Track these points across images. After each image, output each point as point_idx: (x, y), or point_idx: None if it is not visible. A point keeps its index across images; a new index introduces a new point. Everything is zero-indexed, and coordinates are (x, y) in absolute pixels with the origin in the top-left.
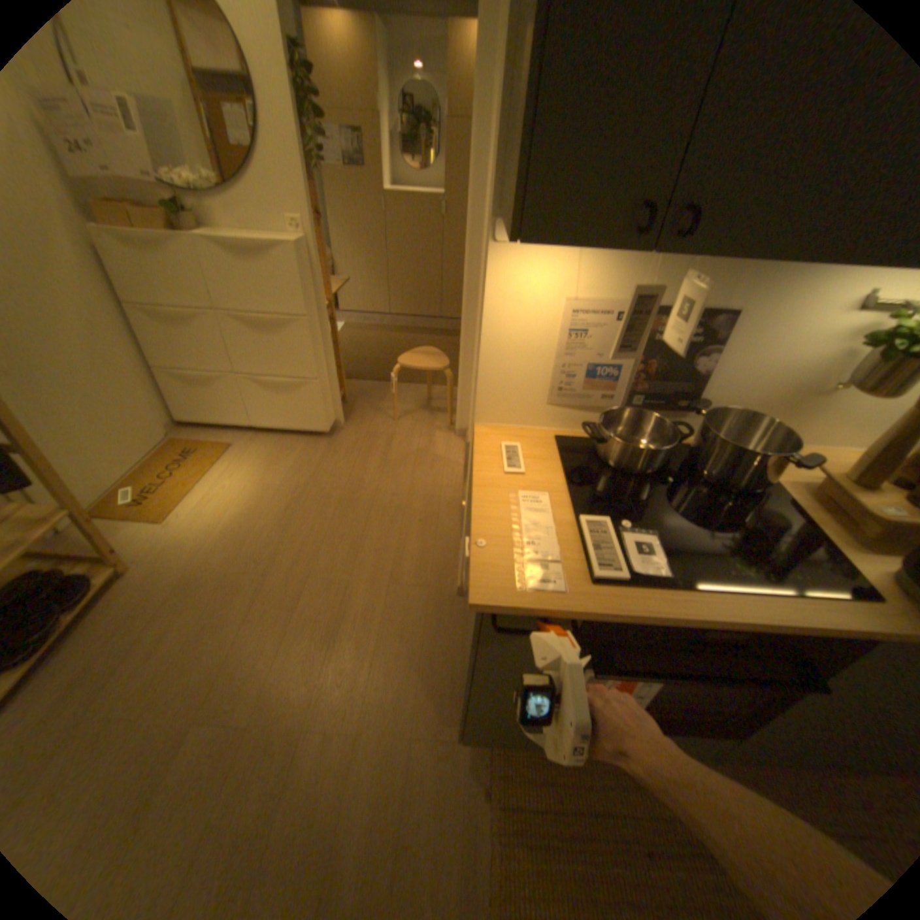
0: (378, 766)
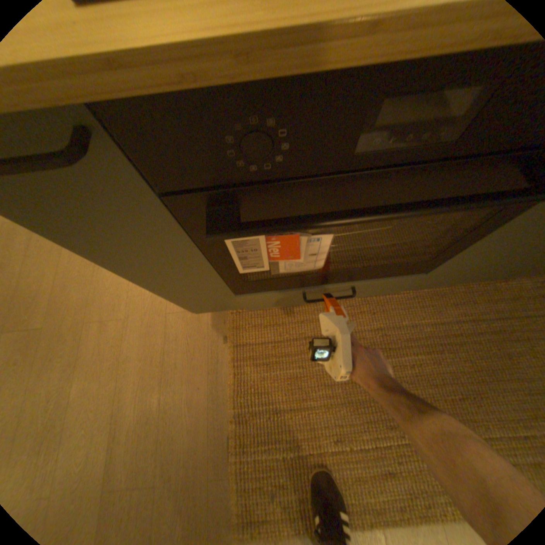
0: (142, 334)
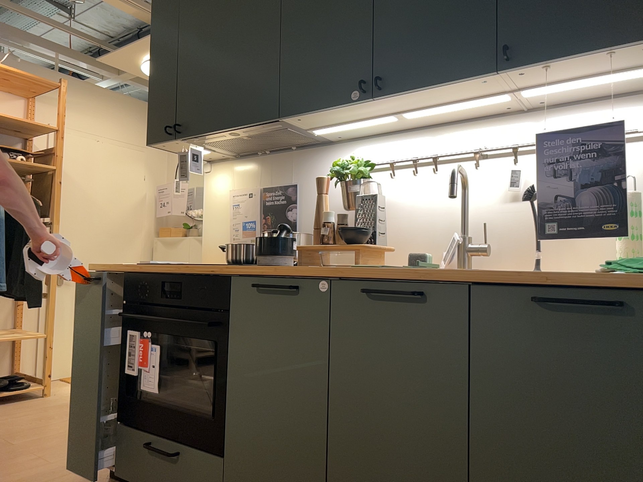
0: (42, 474)
